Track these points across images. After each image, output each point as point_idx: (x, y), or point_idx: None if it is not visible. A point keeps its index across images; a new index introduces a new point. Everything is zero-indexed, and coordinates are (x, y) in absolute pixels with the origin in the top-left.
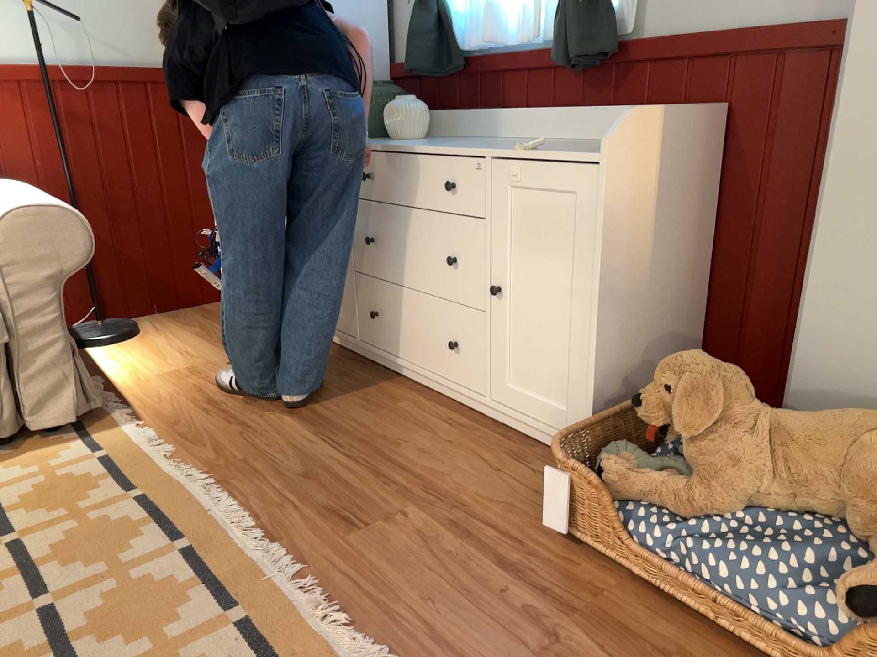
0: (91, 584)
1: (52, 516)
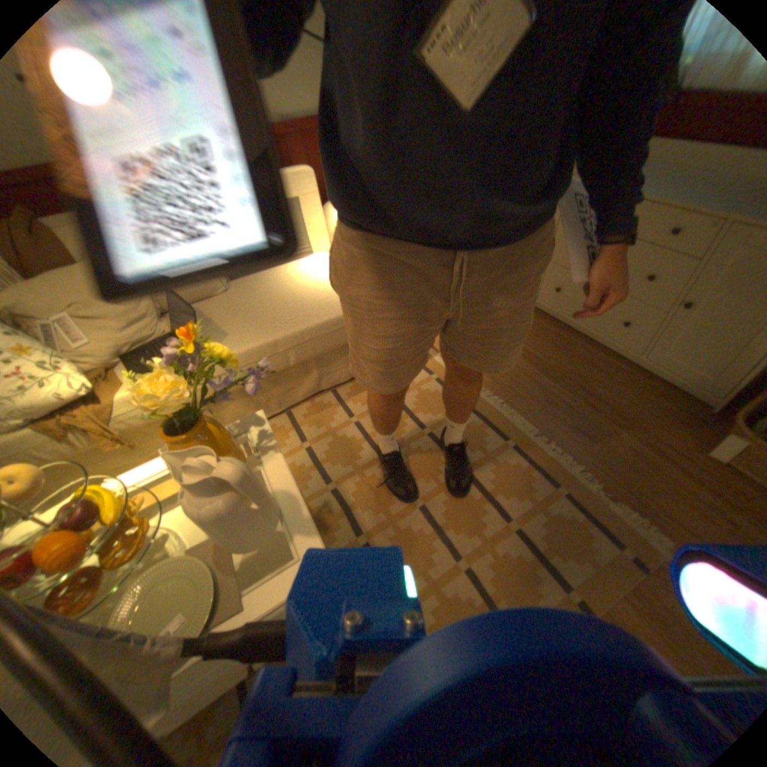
0: (481, 464)
1: (436, 418)
